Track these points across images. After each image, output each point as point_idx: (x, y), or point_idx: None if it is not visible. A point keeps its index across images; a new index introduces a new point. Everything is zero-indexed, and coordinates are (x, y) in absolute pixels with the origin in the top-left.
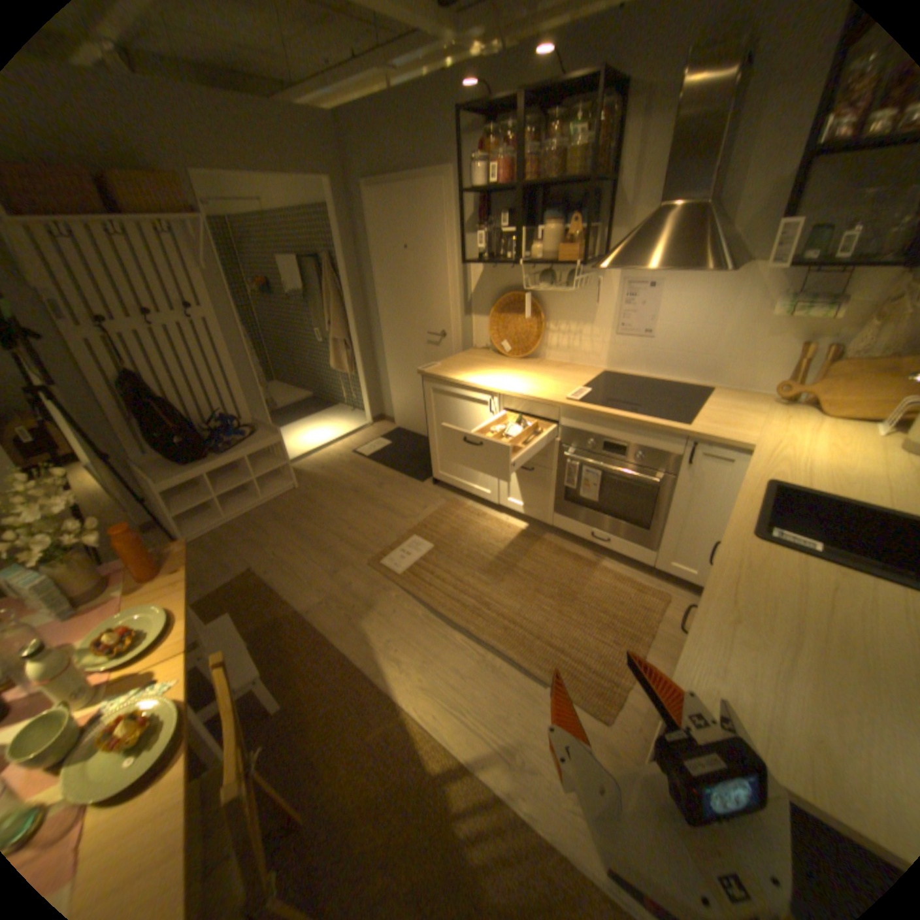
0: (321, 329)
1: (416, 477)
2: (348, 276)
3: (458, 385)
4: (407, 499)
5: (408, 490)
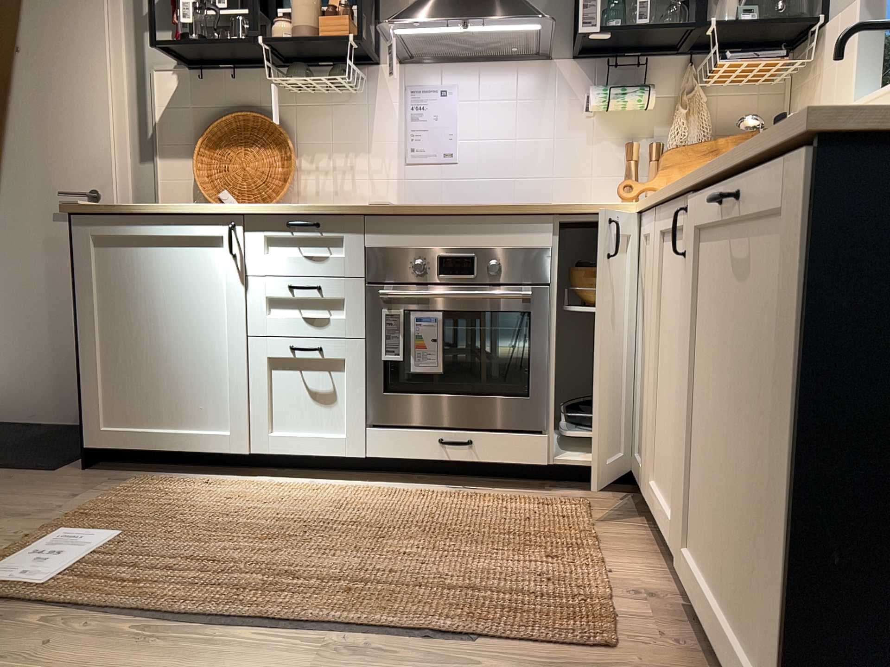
0: None
1: (35, 467)
2: None
3: (159, 216)
4: (20, 495)
5: (18, 485)
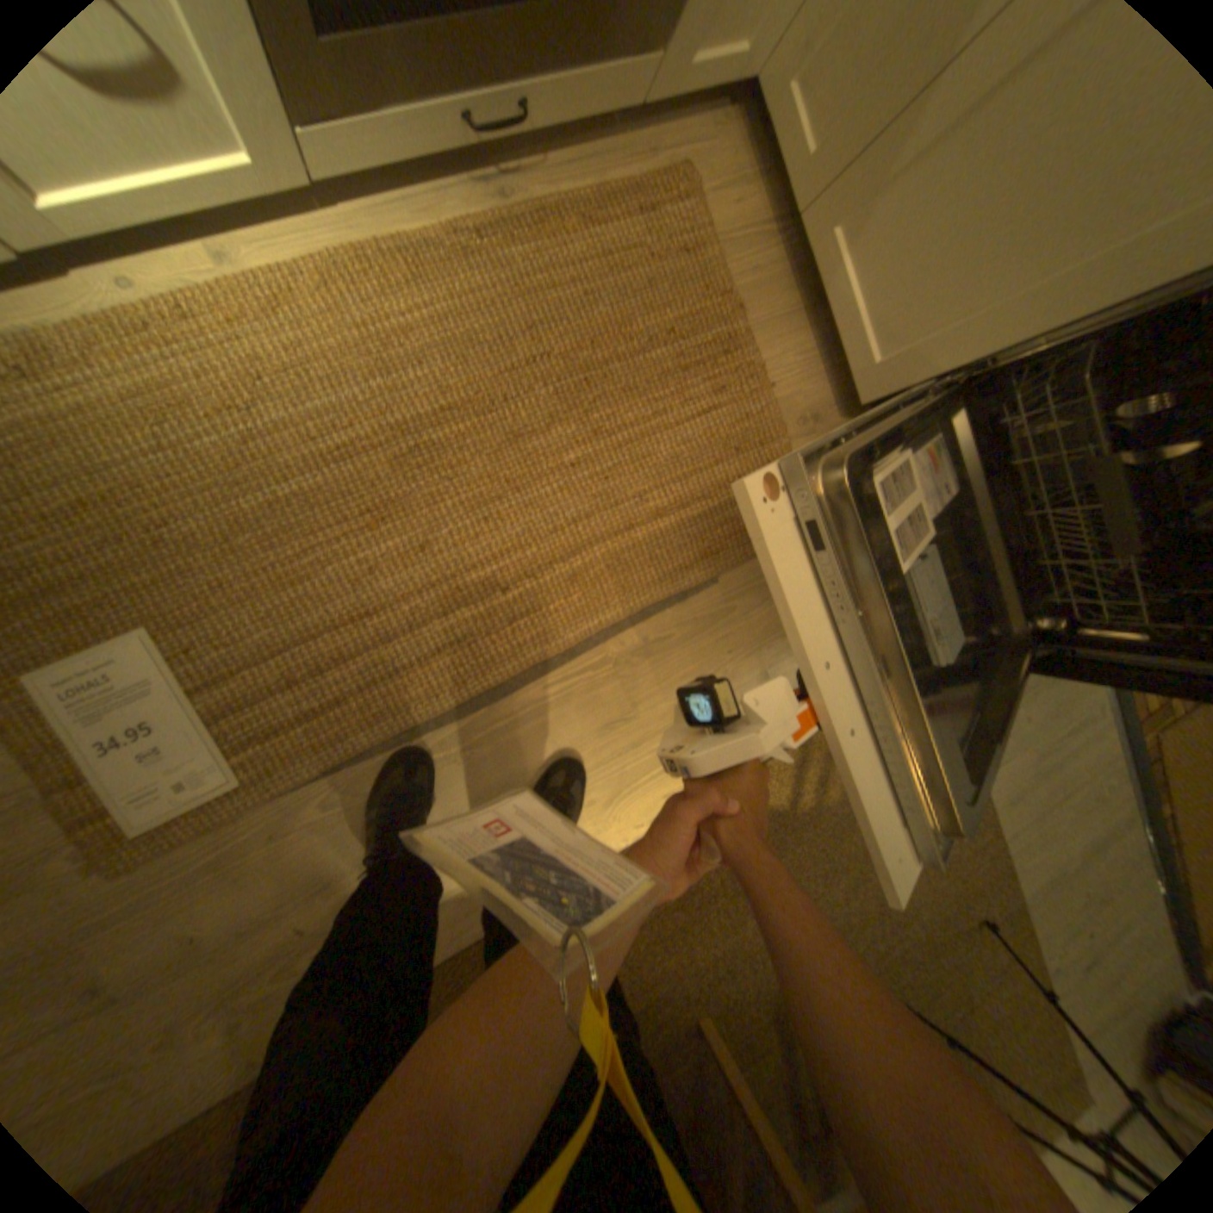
0: None
1: None
2: None
3: None
4: None
5: None
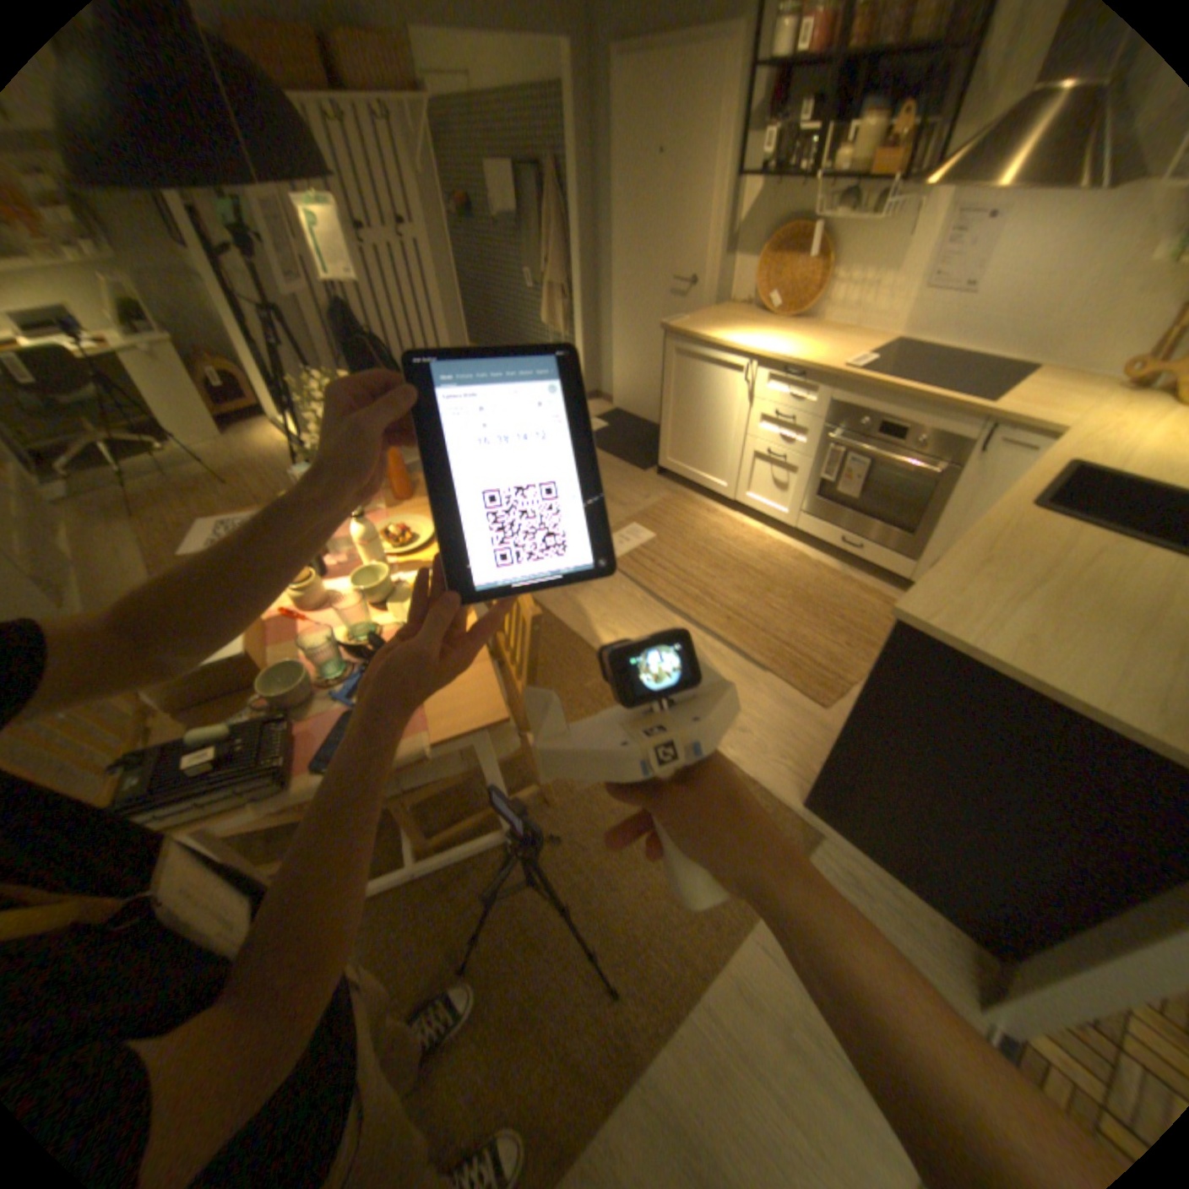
0: (532, 270)
1: (636, 466)
2: (575, 193)
3: (709, 344)
4: (624, 487)
5: (625, 478)
